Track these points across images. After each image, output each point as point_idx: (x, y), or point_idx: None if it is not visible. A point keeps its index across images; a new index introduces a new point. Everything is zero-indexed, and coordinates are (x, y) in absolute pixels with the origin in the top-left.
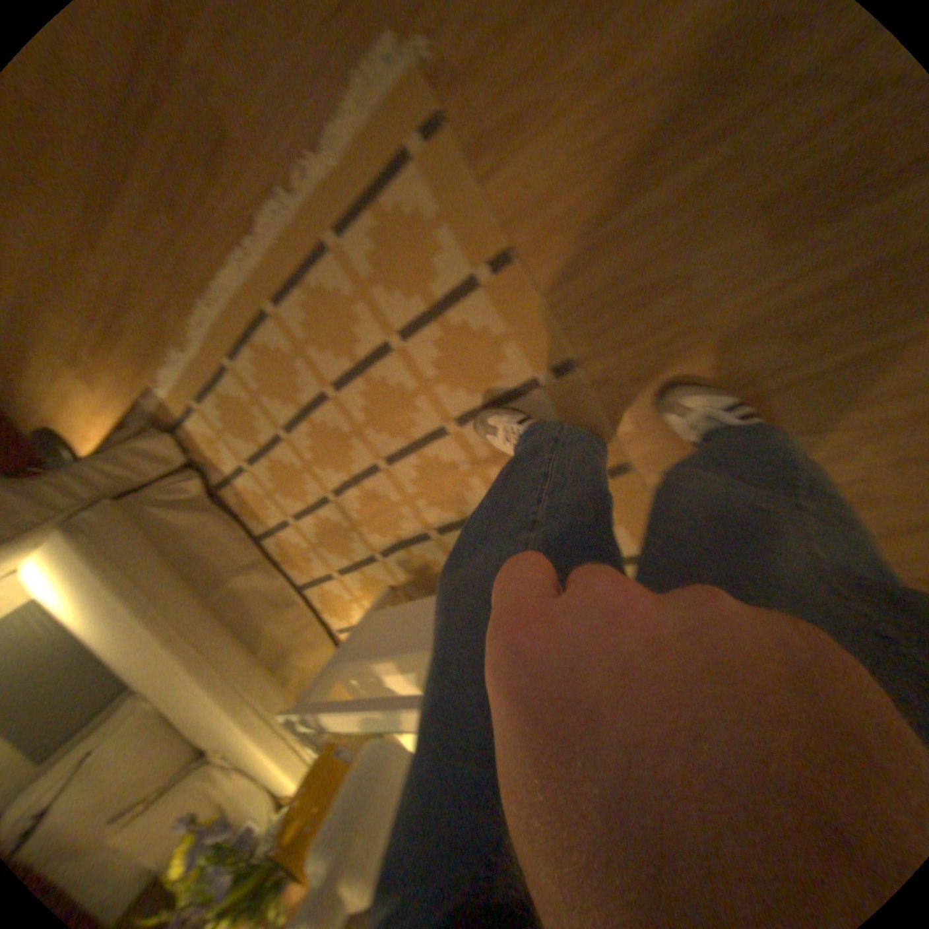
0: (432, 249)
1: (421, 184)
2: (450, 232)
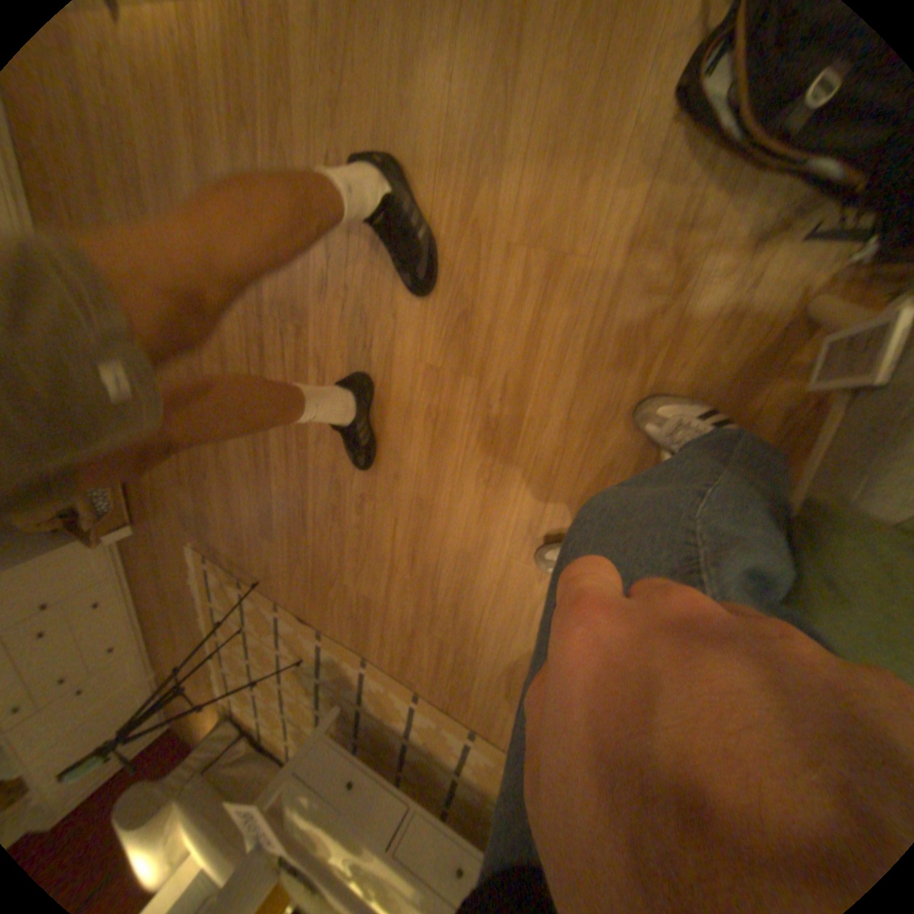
0: (221, 592)
1: (207, 576)
2: (220, 584)
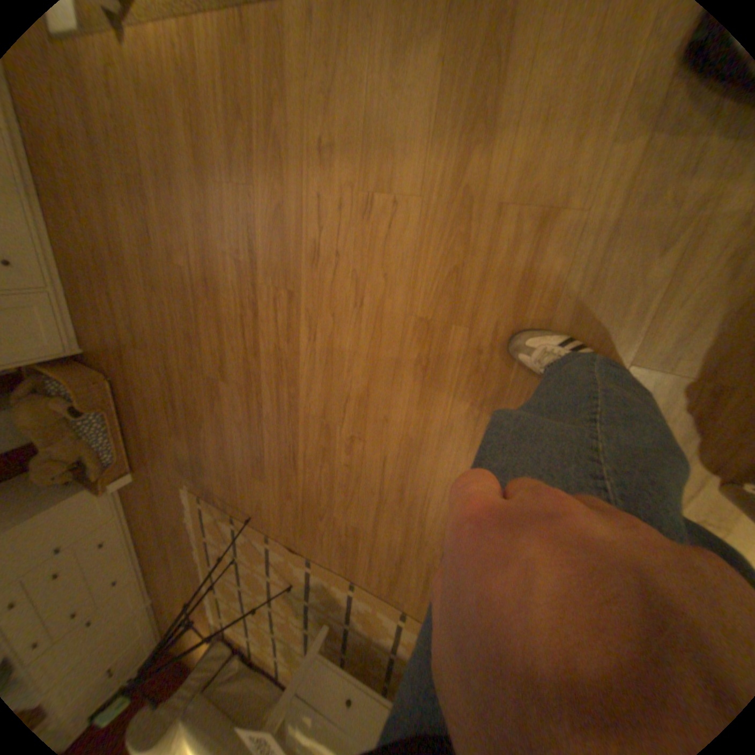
0: (215, 528)
1: (201, 514)
2: (214, 521)
